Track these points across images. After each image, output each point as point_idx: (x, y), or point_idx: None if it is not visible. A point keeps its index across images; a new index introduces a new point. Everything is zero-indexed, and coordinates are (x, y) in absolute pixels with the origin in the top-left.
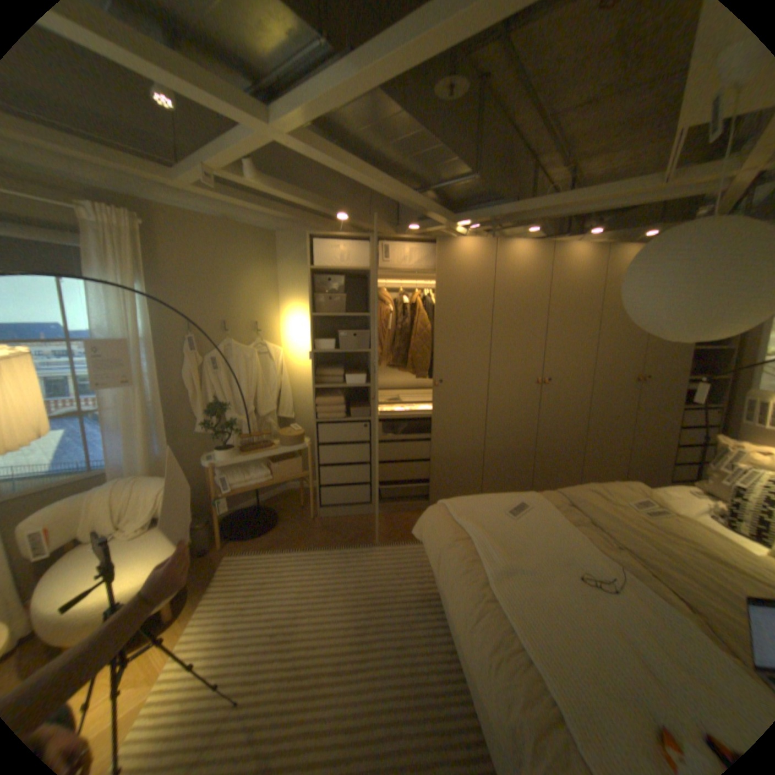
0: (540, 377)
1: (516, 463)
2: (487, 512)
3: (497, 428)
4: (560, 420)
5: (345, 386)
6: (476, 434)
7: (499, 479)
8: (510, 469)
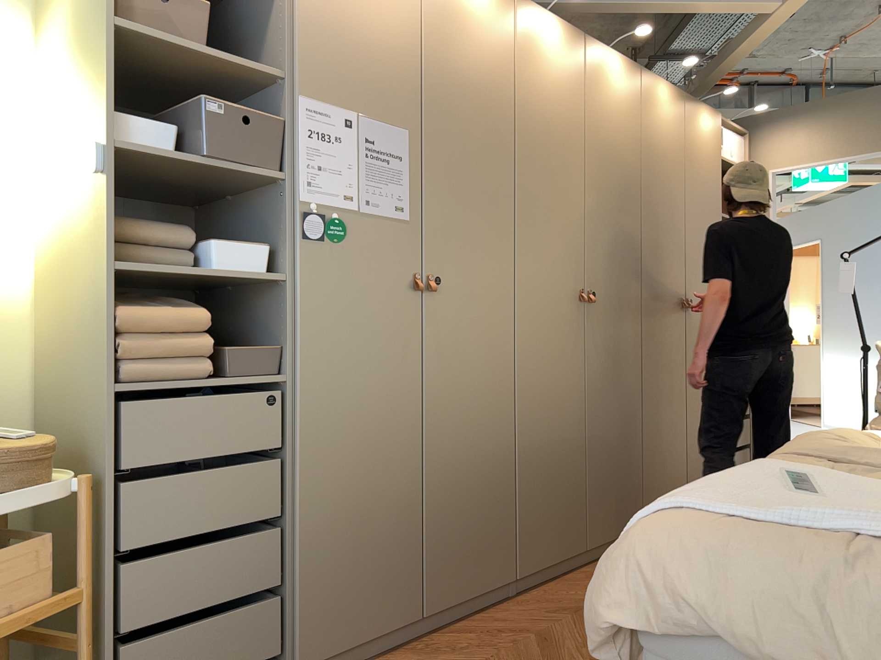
0: (580, 289)
1: (565, 475)
2: (774, 499)
3: (535, 395)
4: (613, 376)
5: (212, 272)
6: (503, 412)
7: (543, 517)
8: (558, 489)
